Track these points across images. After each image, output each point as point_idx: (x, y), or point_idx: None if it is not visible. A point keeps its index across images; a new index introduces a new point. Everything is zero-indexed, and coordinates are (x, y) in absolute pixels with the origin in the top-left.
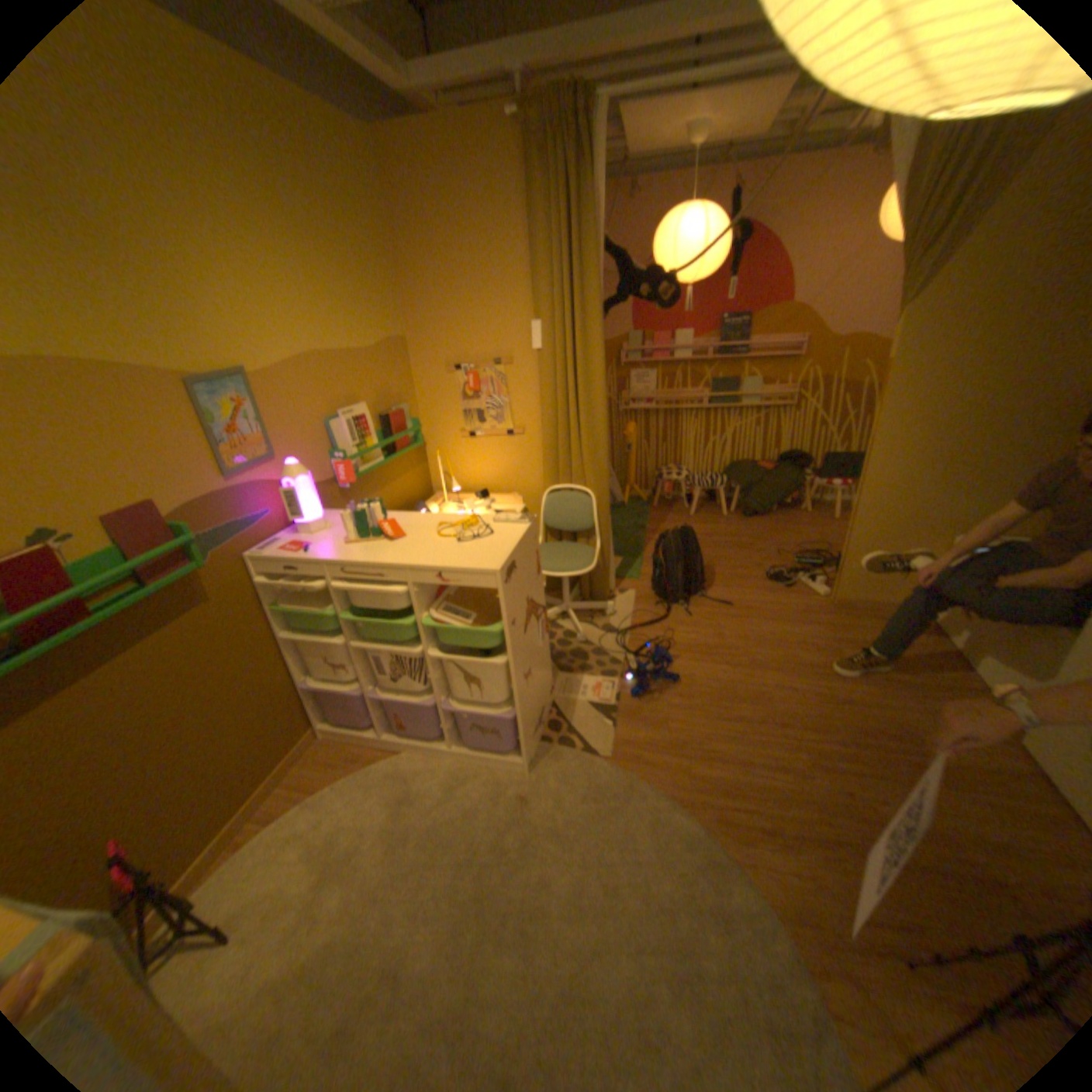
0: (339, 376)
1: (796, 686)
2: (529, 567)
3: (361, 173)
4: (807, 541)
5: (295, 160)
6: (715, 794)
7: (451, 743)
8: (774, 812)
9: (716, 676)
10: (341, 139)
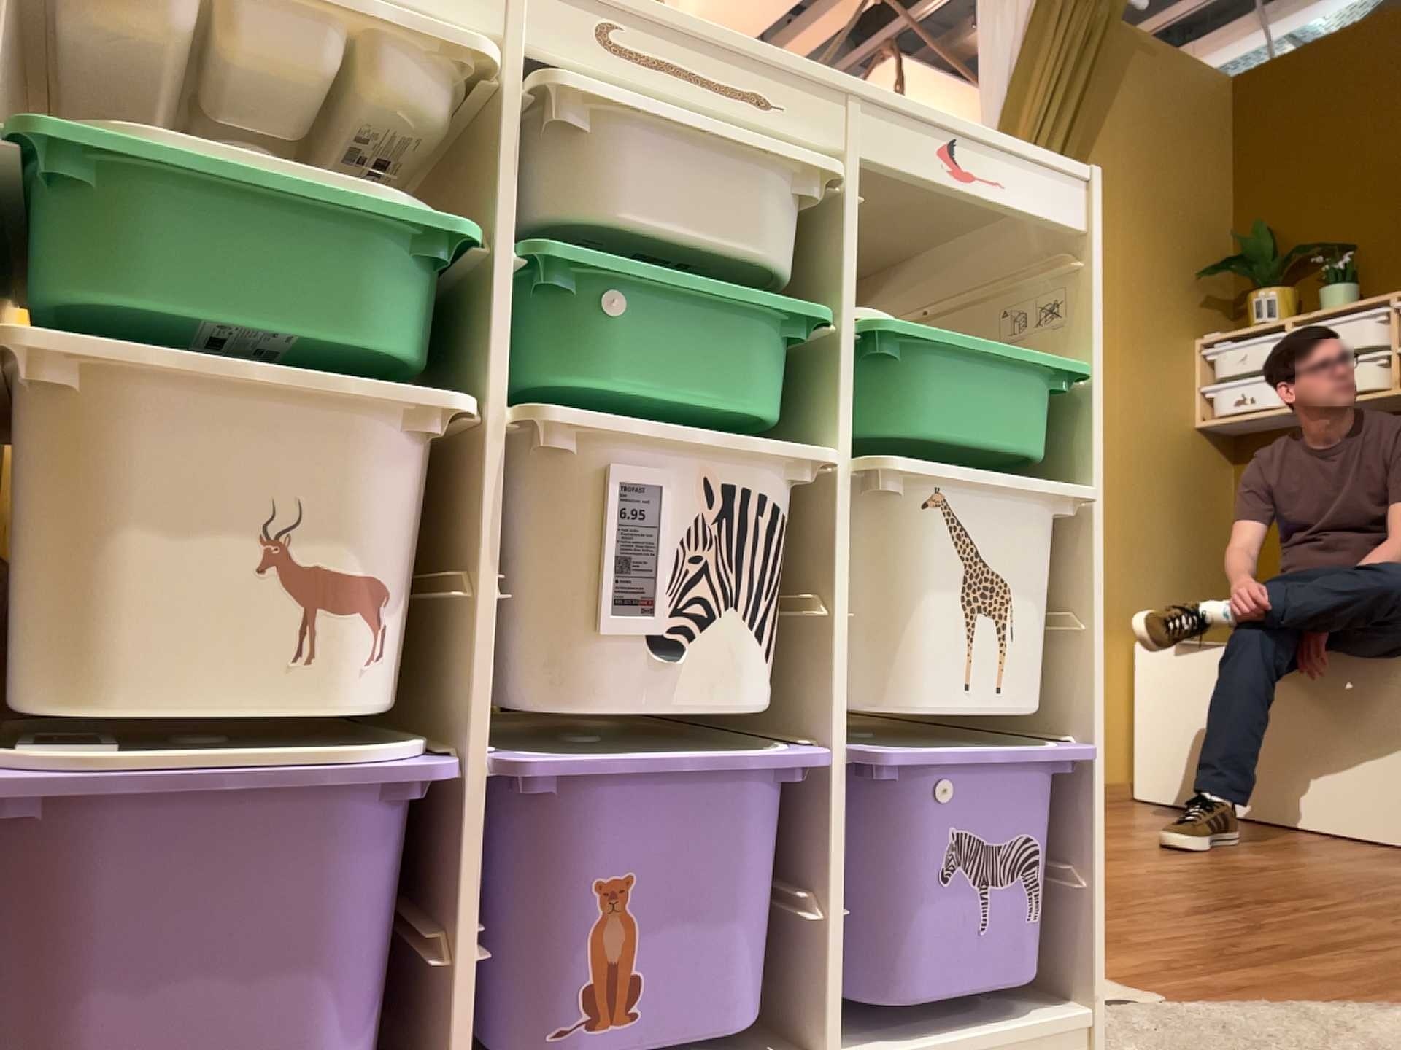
0: None
1: (1166, 863)
2: None
3: None
4: None
5: None
6: (1397, 977)
7: (833, 1016)
8: None
9: None
10: None
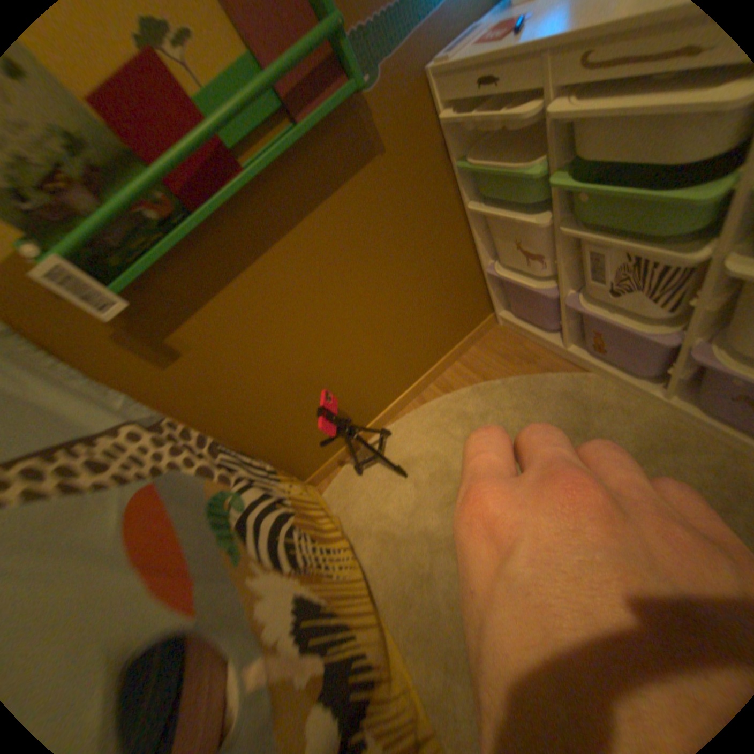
0: None
1: None
2: None
3: None
4: None
5: None
6: None
7: (674, 393)
8: None
9: None
10: None
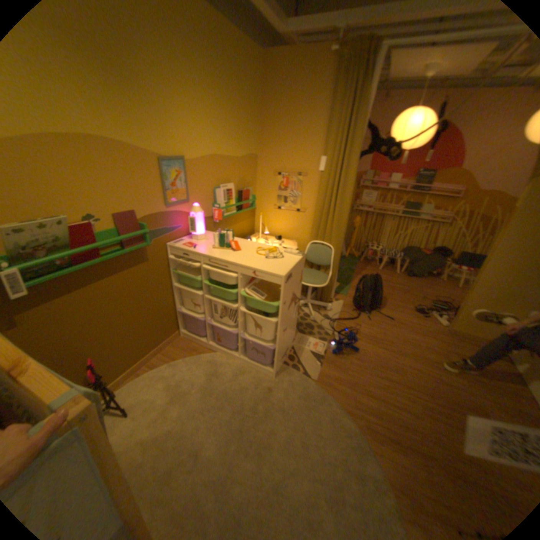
0: (223, 168)
1: (421, 369)
2: (296, 277)
3: (253, 71)
4: (441, 295)
5: (225, 61)
6: (367, 413)
7: (240, 353)
8: (397, 430)
9: (378, 354)
10: (248, 53)
